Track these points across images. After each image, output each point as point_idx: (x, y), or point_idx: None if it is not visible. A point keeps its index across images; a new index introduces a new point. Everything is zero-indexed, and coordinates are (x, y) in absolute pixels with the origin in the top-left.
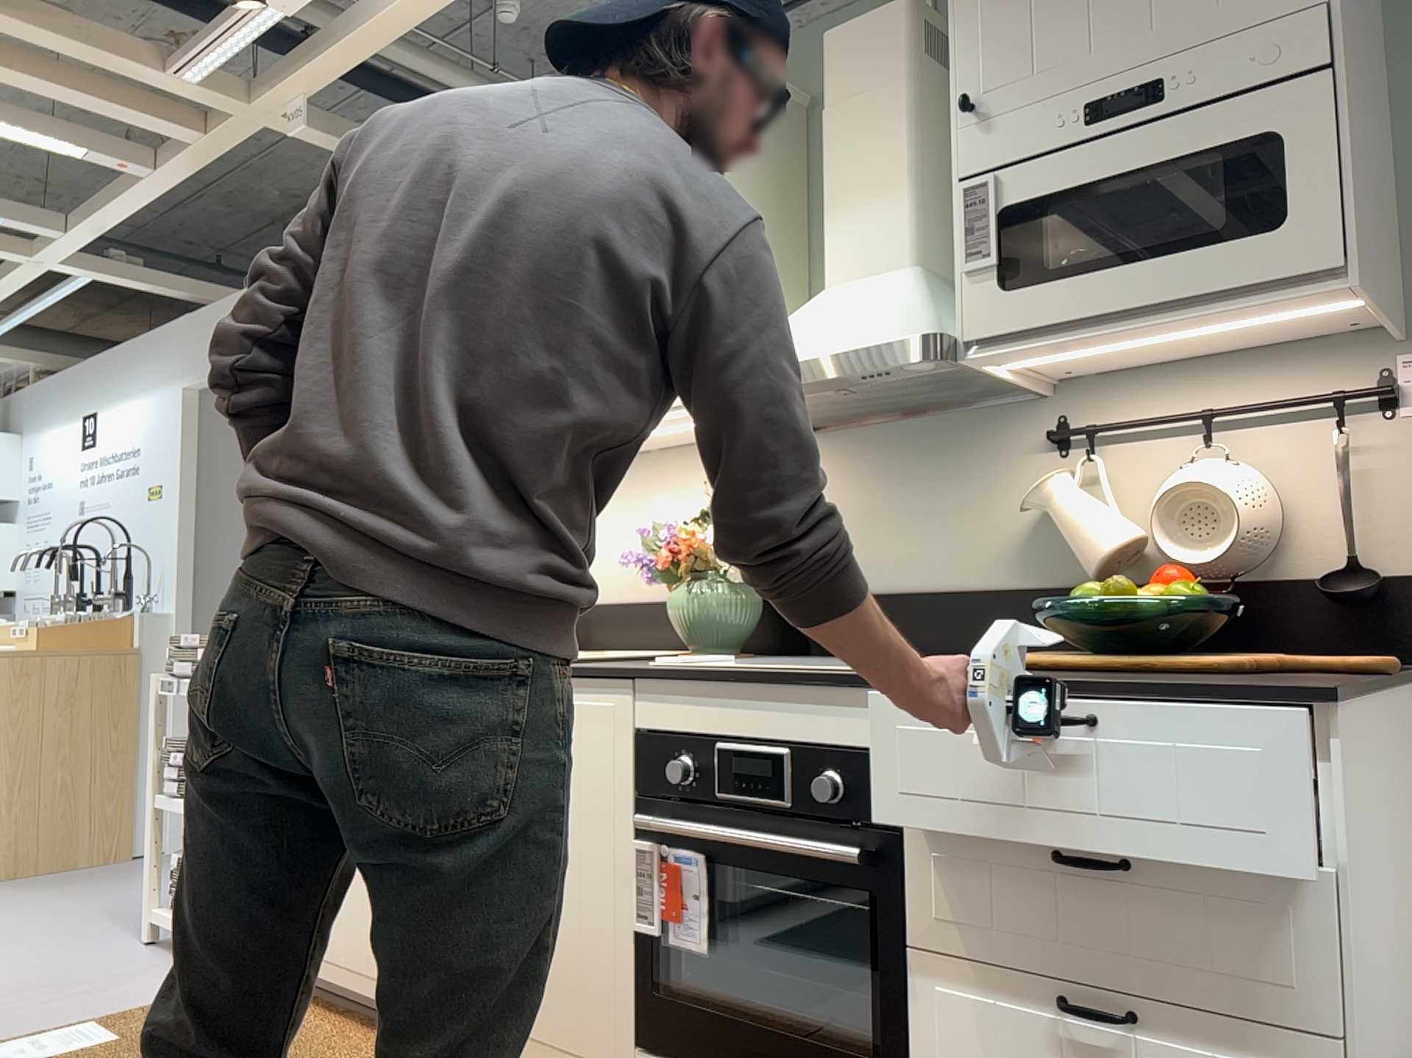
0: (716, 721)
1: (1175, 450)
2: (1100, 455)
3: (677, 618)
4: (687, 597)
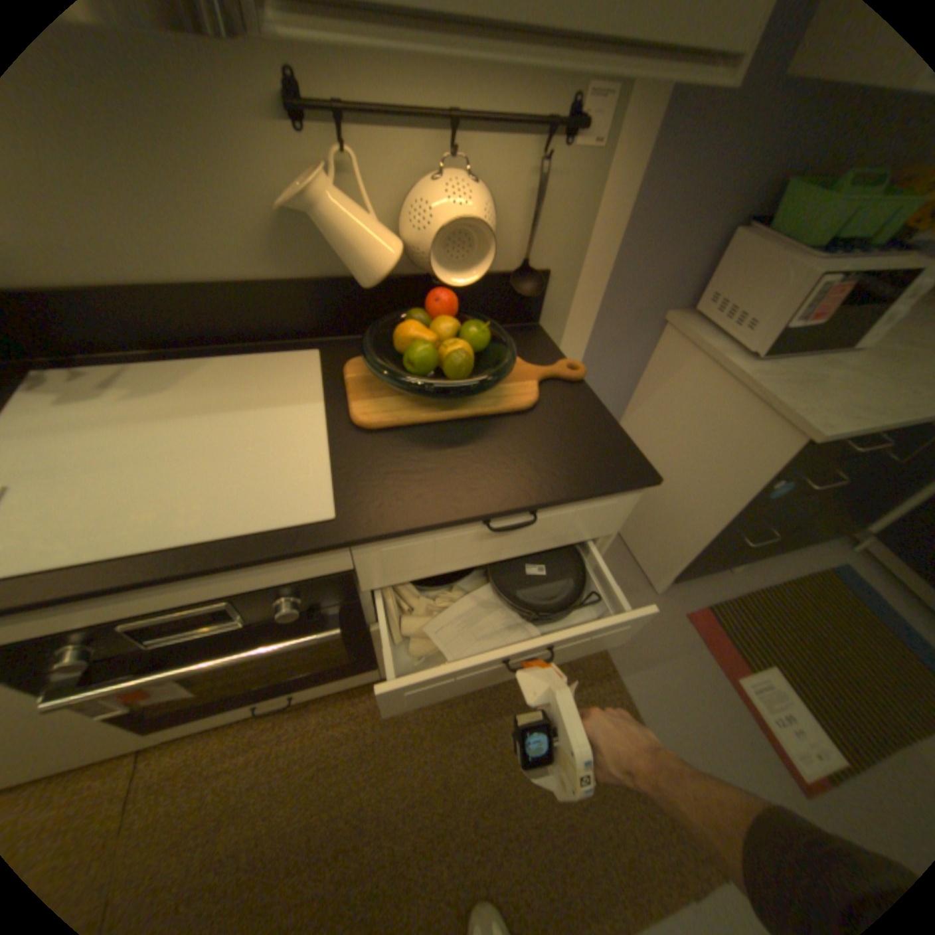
0: (98, 616)
1: (416, 145)
2: (347, 142)
3: None
4: None
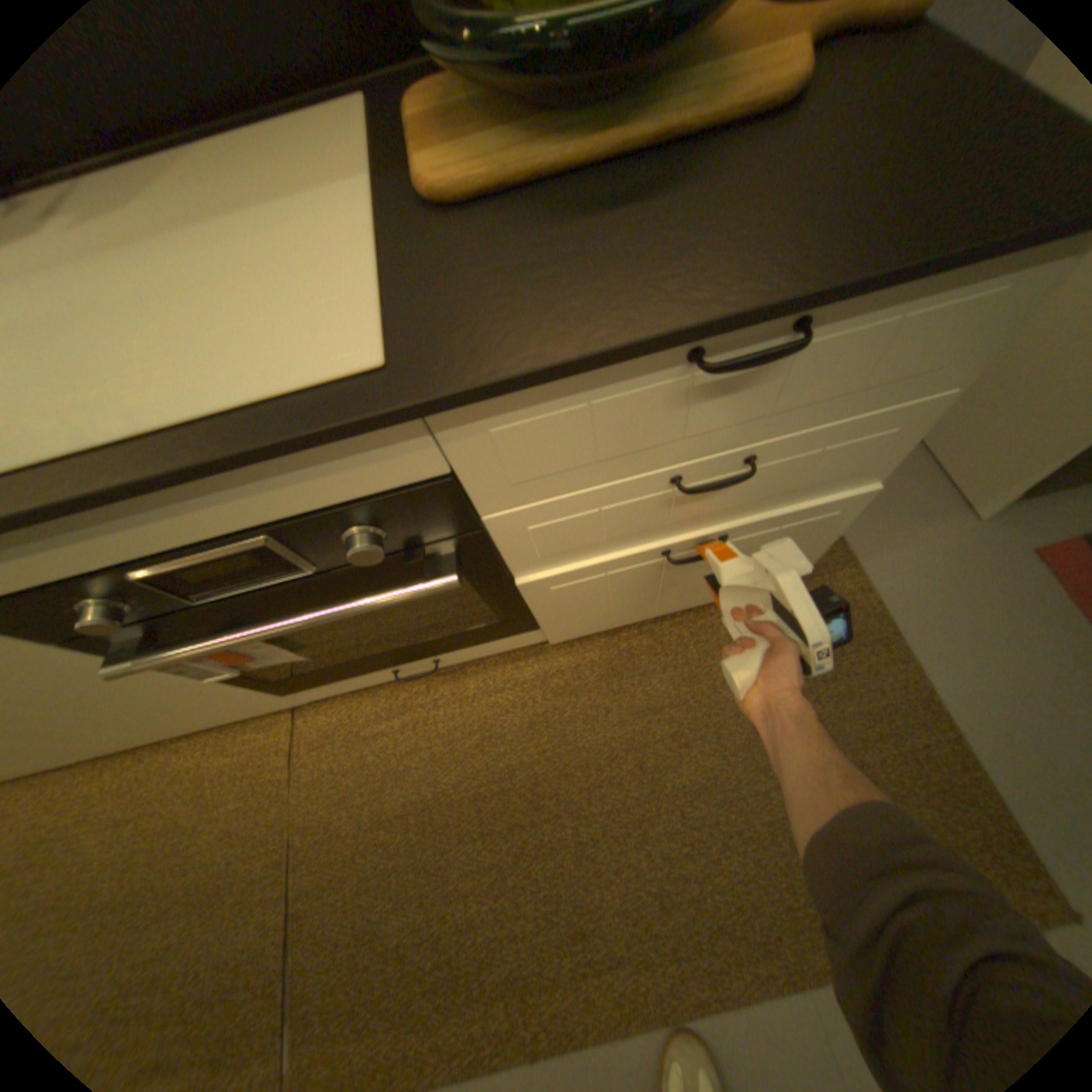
0: (77, 557)
1: None
2: None
3: None
4: None
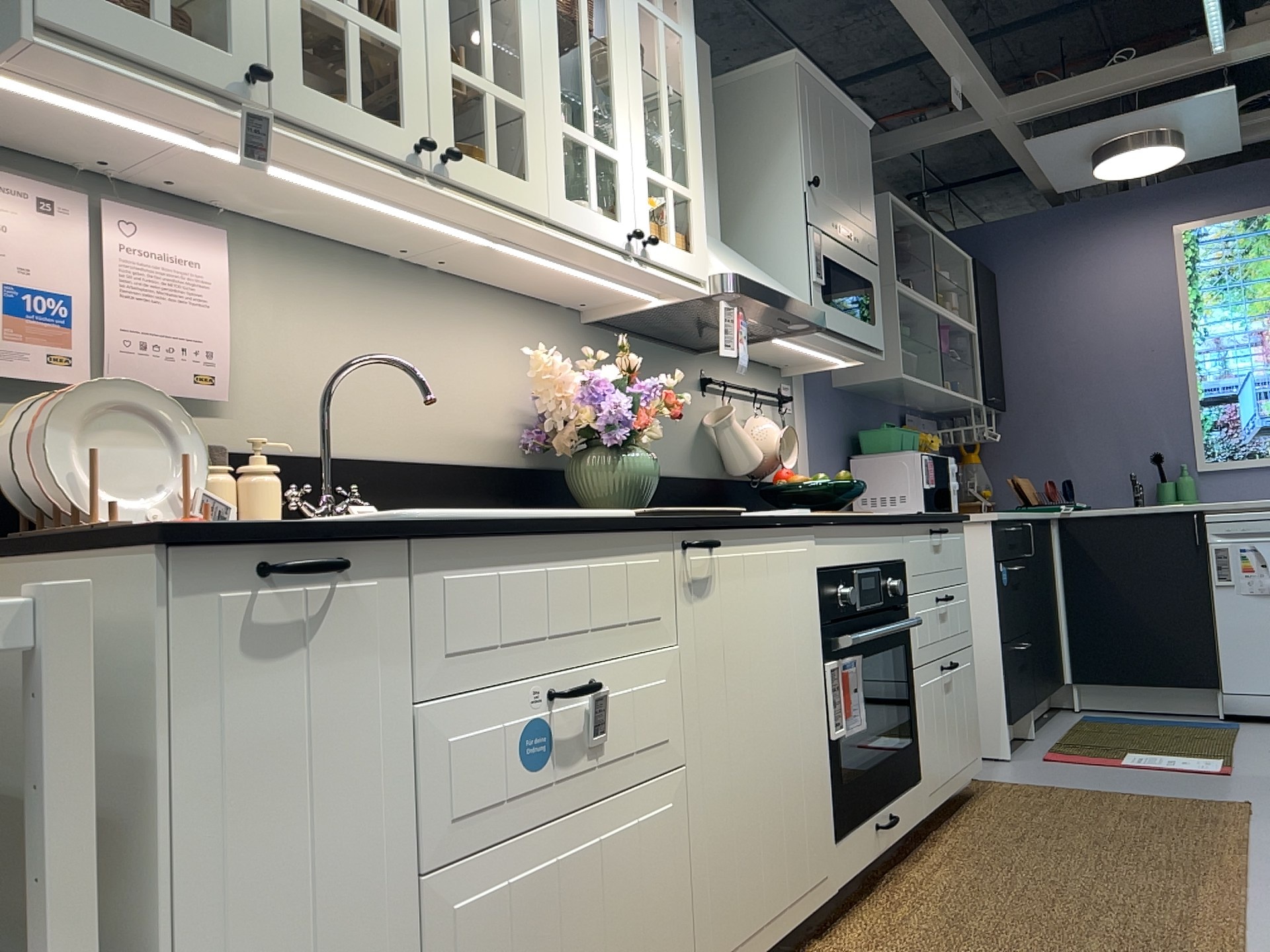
0: (853, 554)
1: (740, 406)
2: (726, 400)
3: (625, 481)
4: (635, 460)
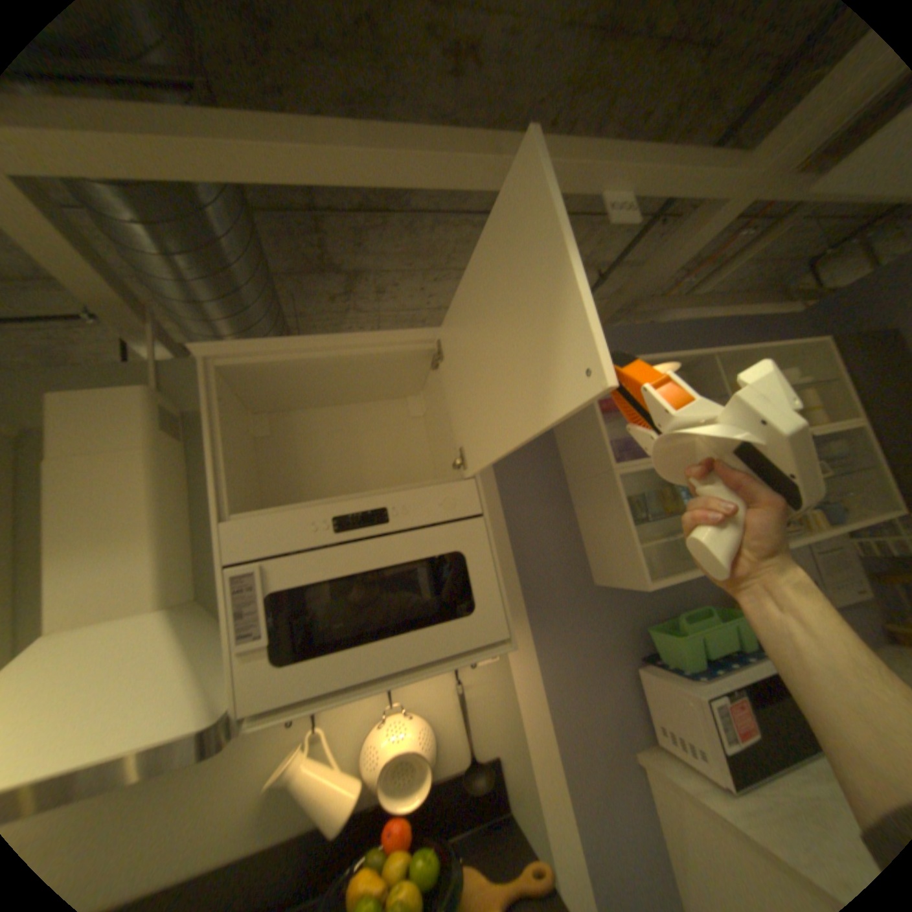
0: None
1: (365, 708)
2: (317, 725)
3: None
4: None
